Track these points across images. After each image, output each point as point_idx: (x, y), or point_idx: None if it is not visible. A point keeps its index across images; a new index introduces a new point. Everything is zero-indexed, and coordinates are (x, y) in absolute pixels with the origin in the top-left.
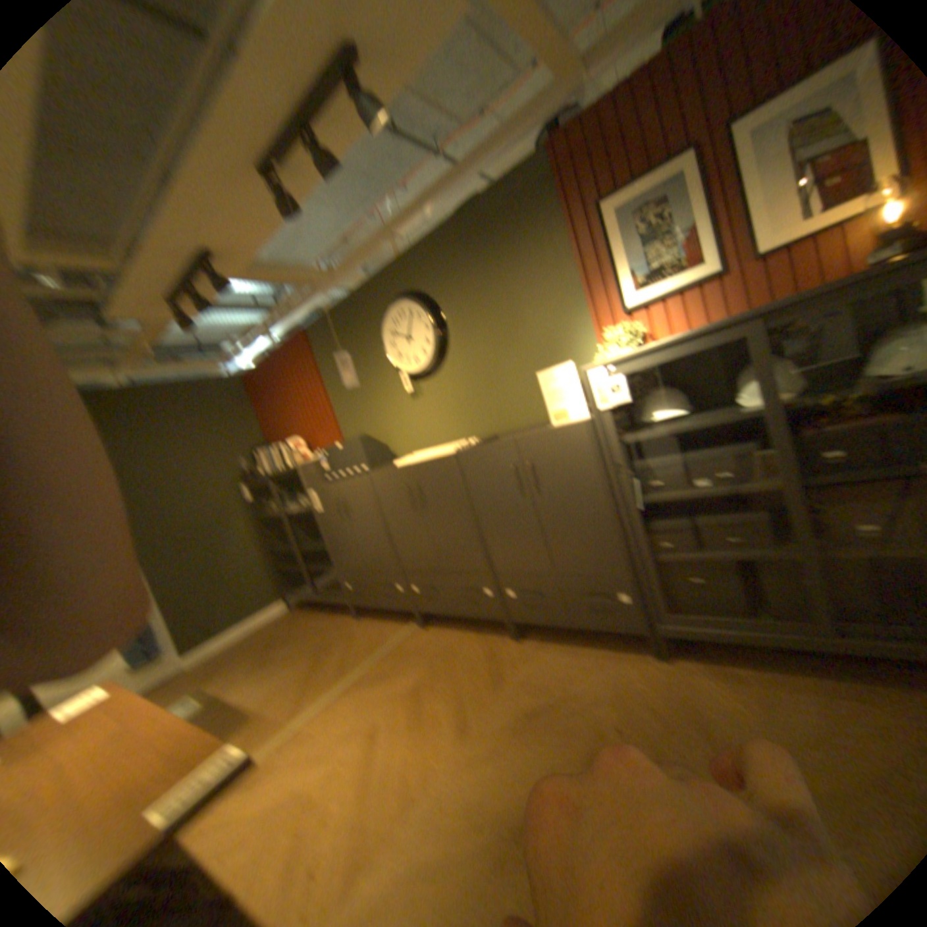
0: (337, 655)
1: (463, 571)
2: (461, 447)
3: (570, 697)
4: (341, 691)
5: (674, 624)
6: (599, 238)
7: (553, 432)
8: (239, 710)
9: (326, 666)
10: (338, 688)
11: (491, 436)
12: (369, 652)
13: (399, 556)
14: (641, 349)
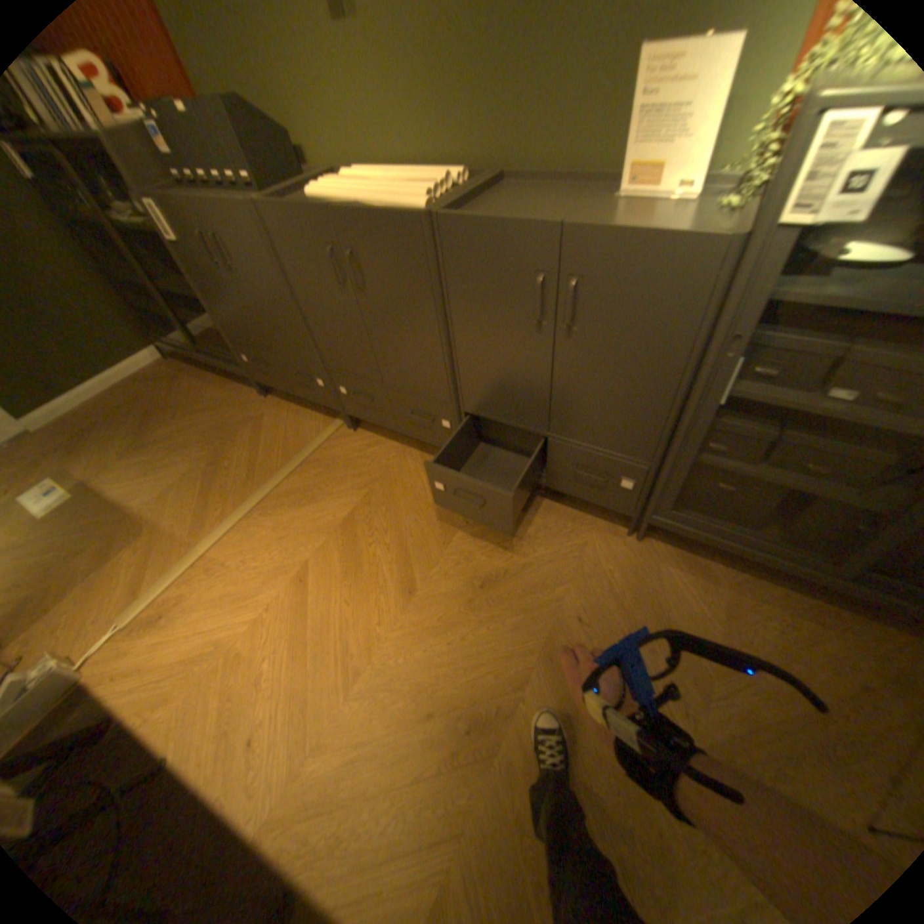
0: (239, 445)
1: (411, 391)
2: (433, 187)
3: (526, 563)
4: (251, 503)
5: (667, 518)
6: None
7: (645, 238)
8: (118, 505)
9: (226, 459)
10: (247, 499)
11: (485, 165)
12: (281, 450)
13: (314, 341)
14: None
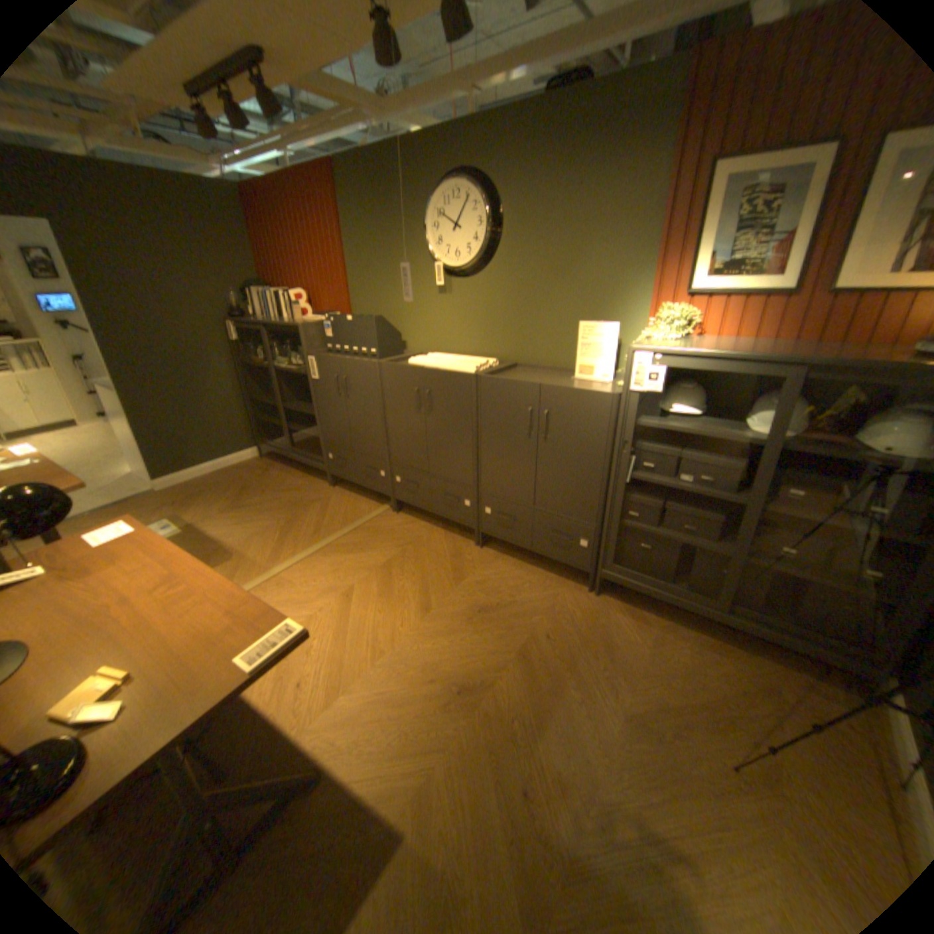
0: (310, 514)
1: (447, 478)
2: (479, 366)
3: (513, 601)
4: (316, 548)
5: (612, 571)
6: (697, 202)
7: (577, 393)
8: (216, 540)
9: (300, 521)
10: (313, 545)
11: (508, 360)
12: (341, 519)
13: (387, 445)
14: (691, 352)
